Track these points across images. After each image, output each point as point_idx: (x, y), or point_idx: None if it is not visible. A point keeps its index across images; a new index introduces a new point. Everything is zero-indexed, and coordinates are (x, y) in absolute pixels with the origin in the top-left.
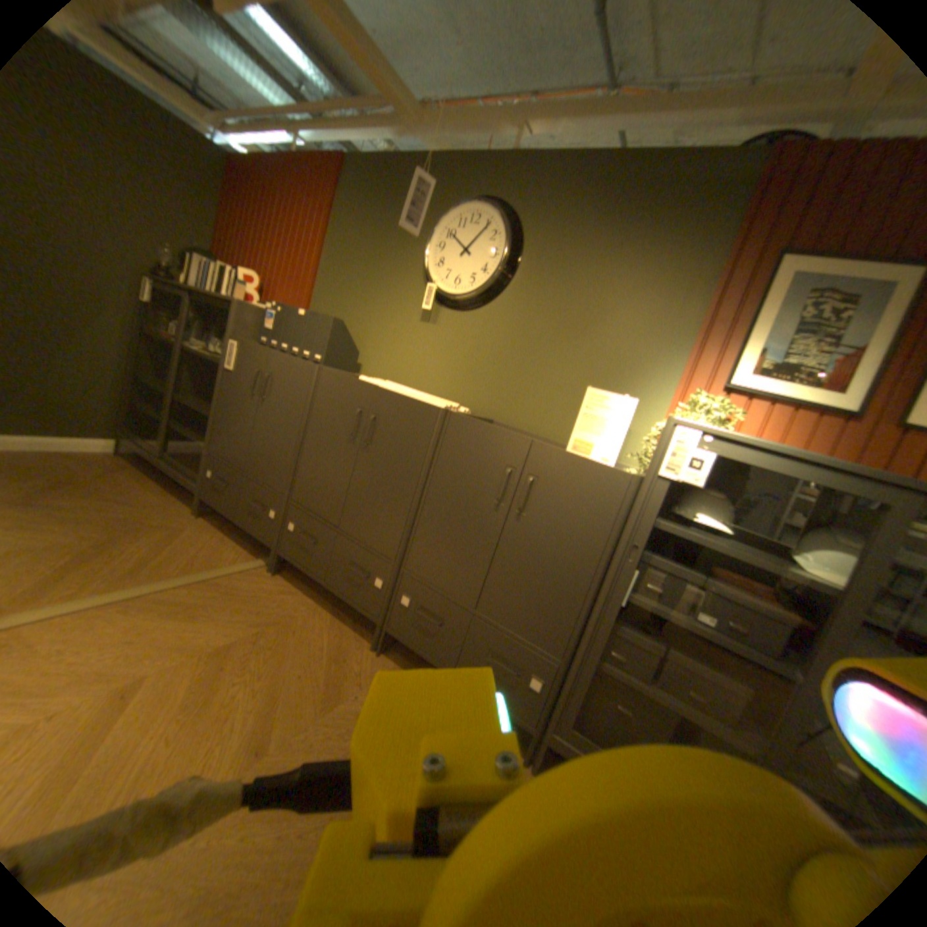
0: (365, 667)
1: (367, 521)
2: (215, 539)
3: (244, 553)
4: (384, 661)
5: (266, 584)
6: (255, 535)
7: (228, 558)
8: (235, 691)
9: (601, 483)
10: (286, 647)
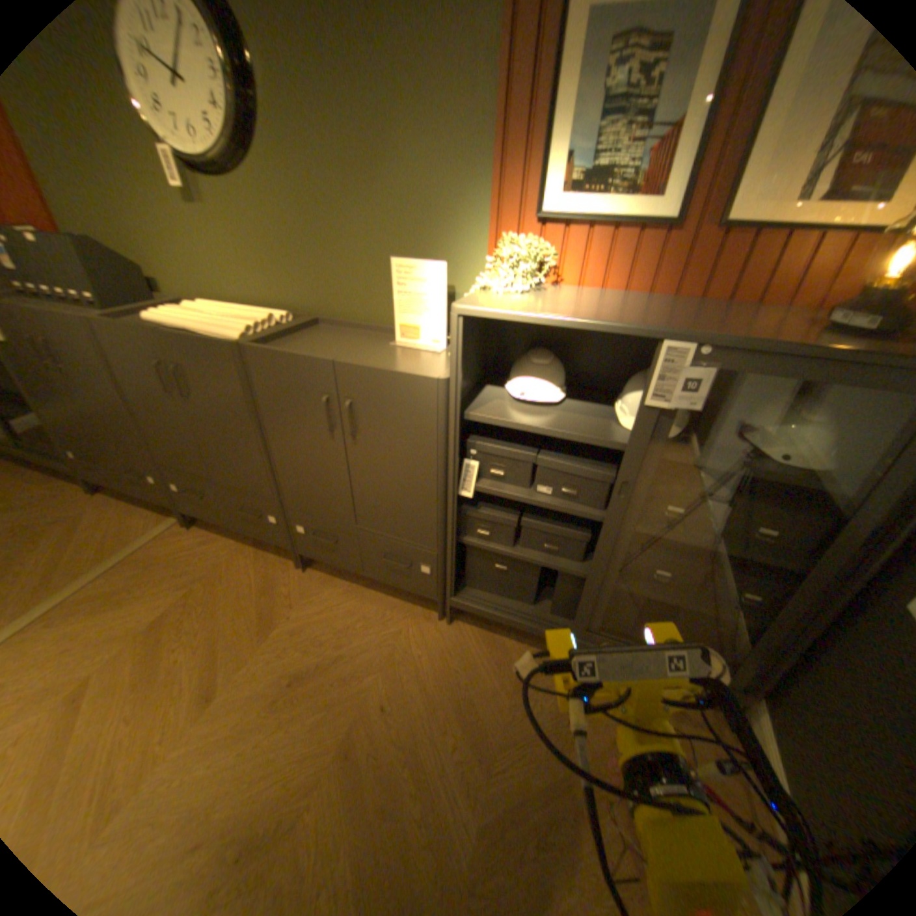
0: (292, 588)
1: (232, 471)
2: (117, 513)
3: (152, 517)
4: (309, 575)
5: (182, 542)
6: (150, 501)
7: (137, 530)
8: (174, 657)
9: (411, 395)
10: (214, 598)
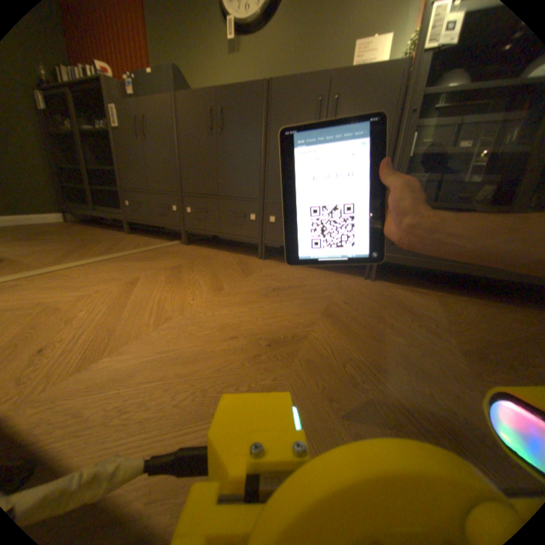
0: (260, 263)
1: (236, 181)
2: (145, 239)
3: (165, 241)
4: (269, 261)
5: (185, 247)
6: (168, 227)
7: (157, 243)
8: (193, 276)
9: (386, 75)
10: (212, 262)
